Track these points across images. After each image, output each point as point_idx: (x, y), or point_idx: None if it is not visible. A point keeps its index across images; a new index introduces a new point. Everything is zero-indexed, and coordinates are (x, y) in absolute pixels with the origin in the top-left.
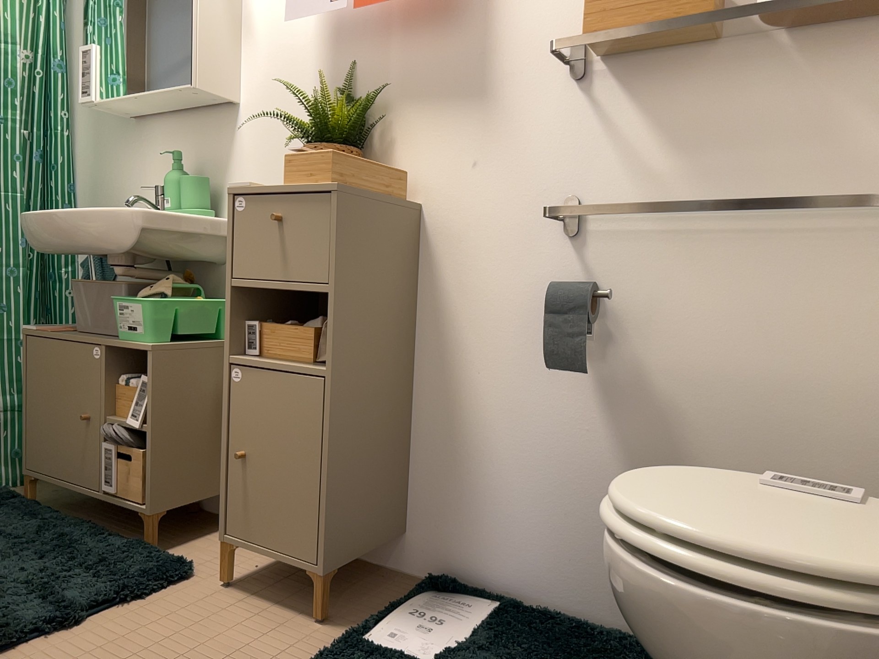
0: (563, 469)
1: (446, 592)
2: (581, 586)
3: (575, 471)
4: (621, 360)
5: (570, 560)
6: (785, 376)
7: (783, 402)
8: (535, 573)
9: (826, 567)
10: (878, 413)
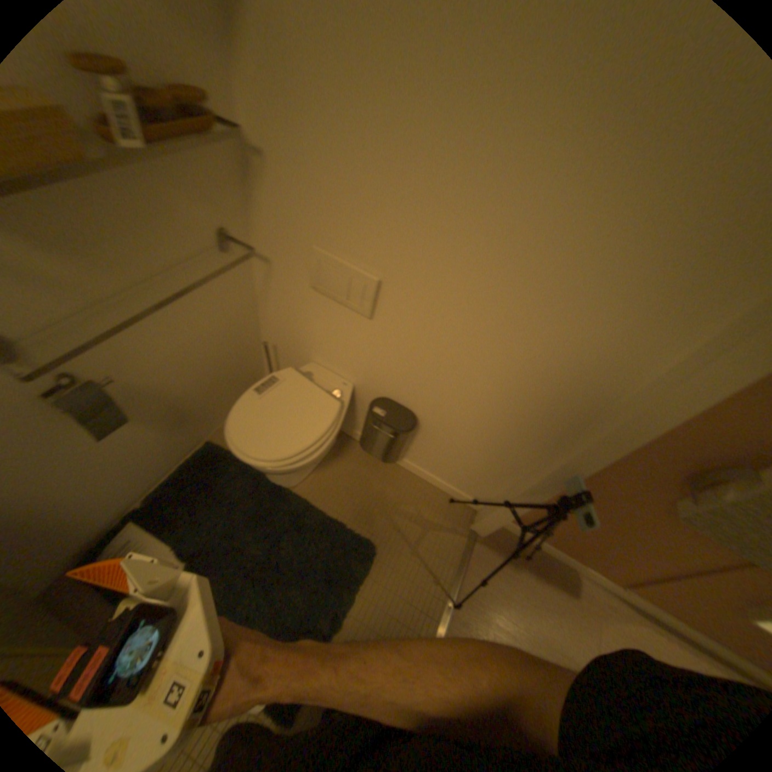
0: (113, 457)
1: (102, 556)
2: (152, 474)
3: (121, 451)
4: (114, 393)
5: (141, 474)
6: (196, 338)
7: (199, 348)
8: (127, 497)
9: (331, 421)
10: (228, 327)
